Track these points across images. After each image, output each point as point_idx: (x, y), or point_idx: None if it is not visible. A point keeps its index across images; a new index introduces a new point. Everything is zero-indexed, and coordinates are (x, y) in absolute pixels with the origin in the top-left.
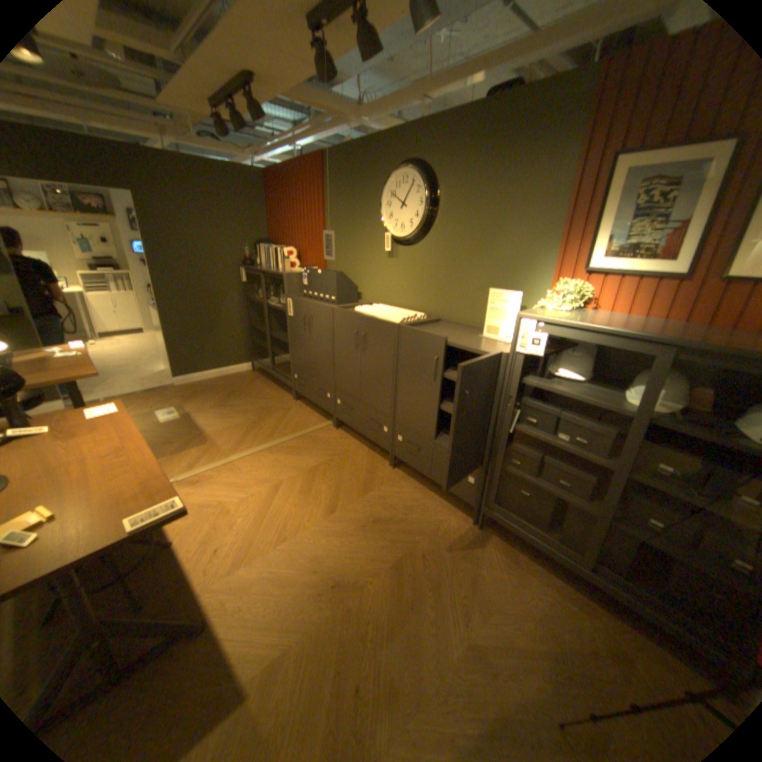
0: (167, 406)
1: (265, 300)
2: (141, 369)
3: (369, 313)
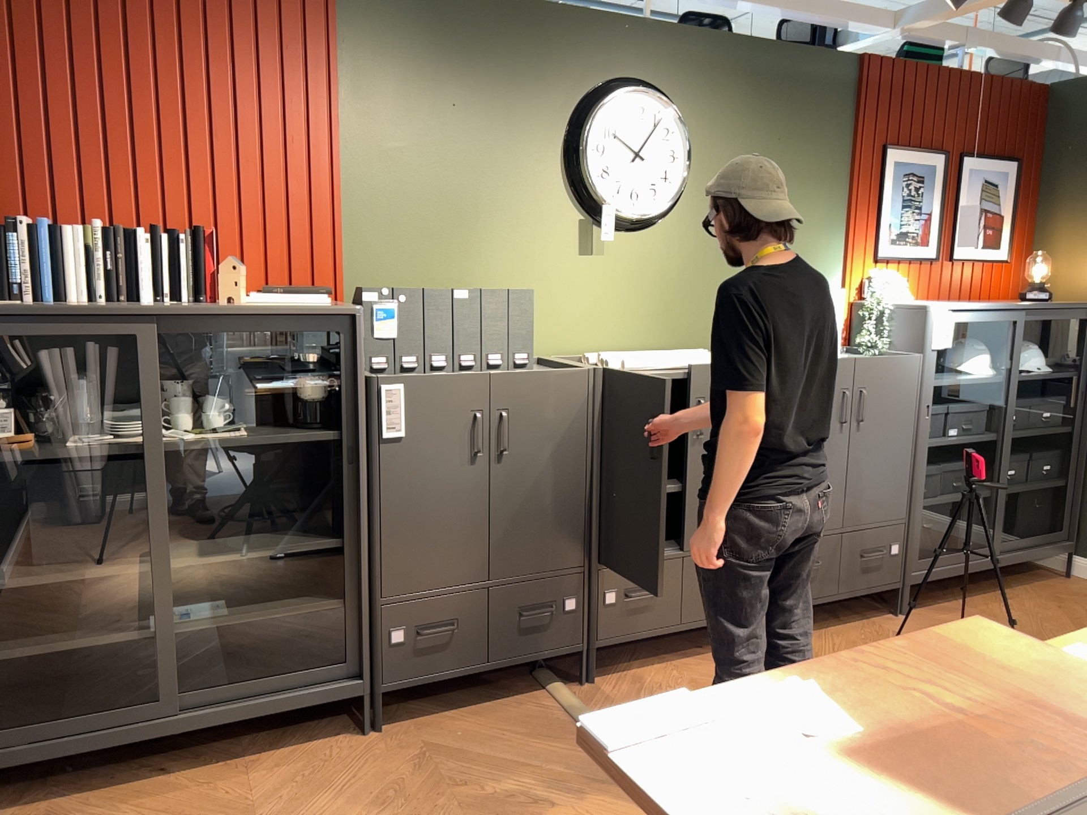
0: None
1: (71, 442)
2: None
3: (675, 362)
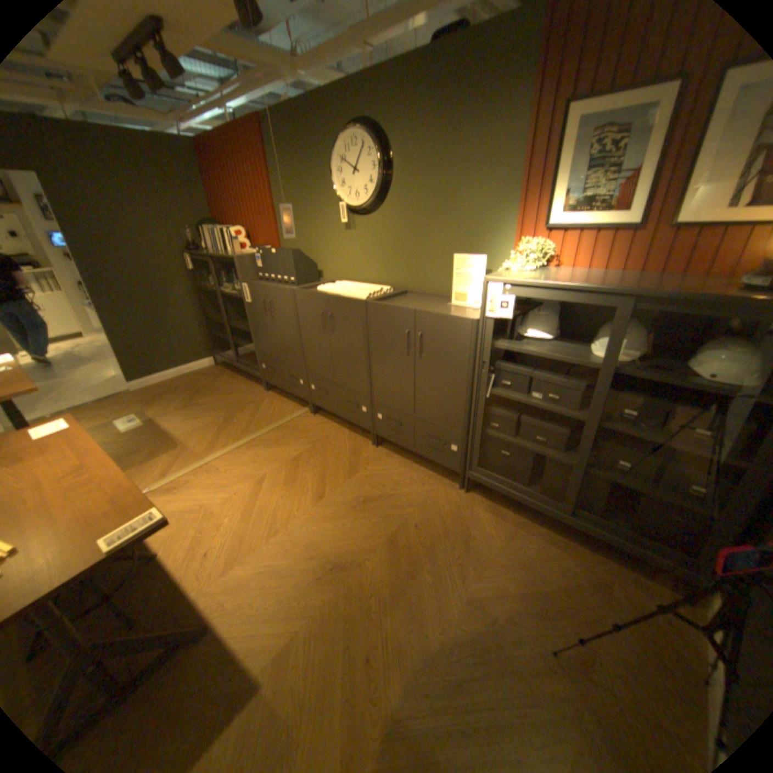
0: (126, 414)
1: (218, 288)
2: (89, 377)
3: (333, 292)
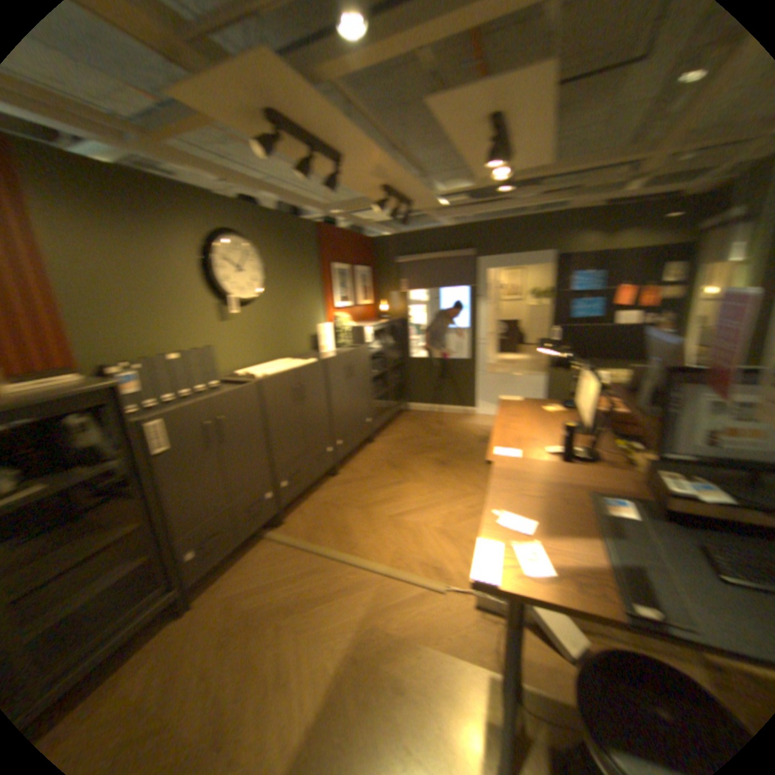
0: None
1: None
2: None
3: (289, 368)
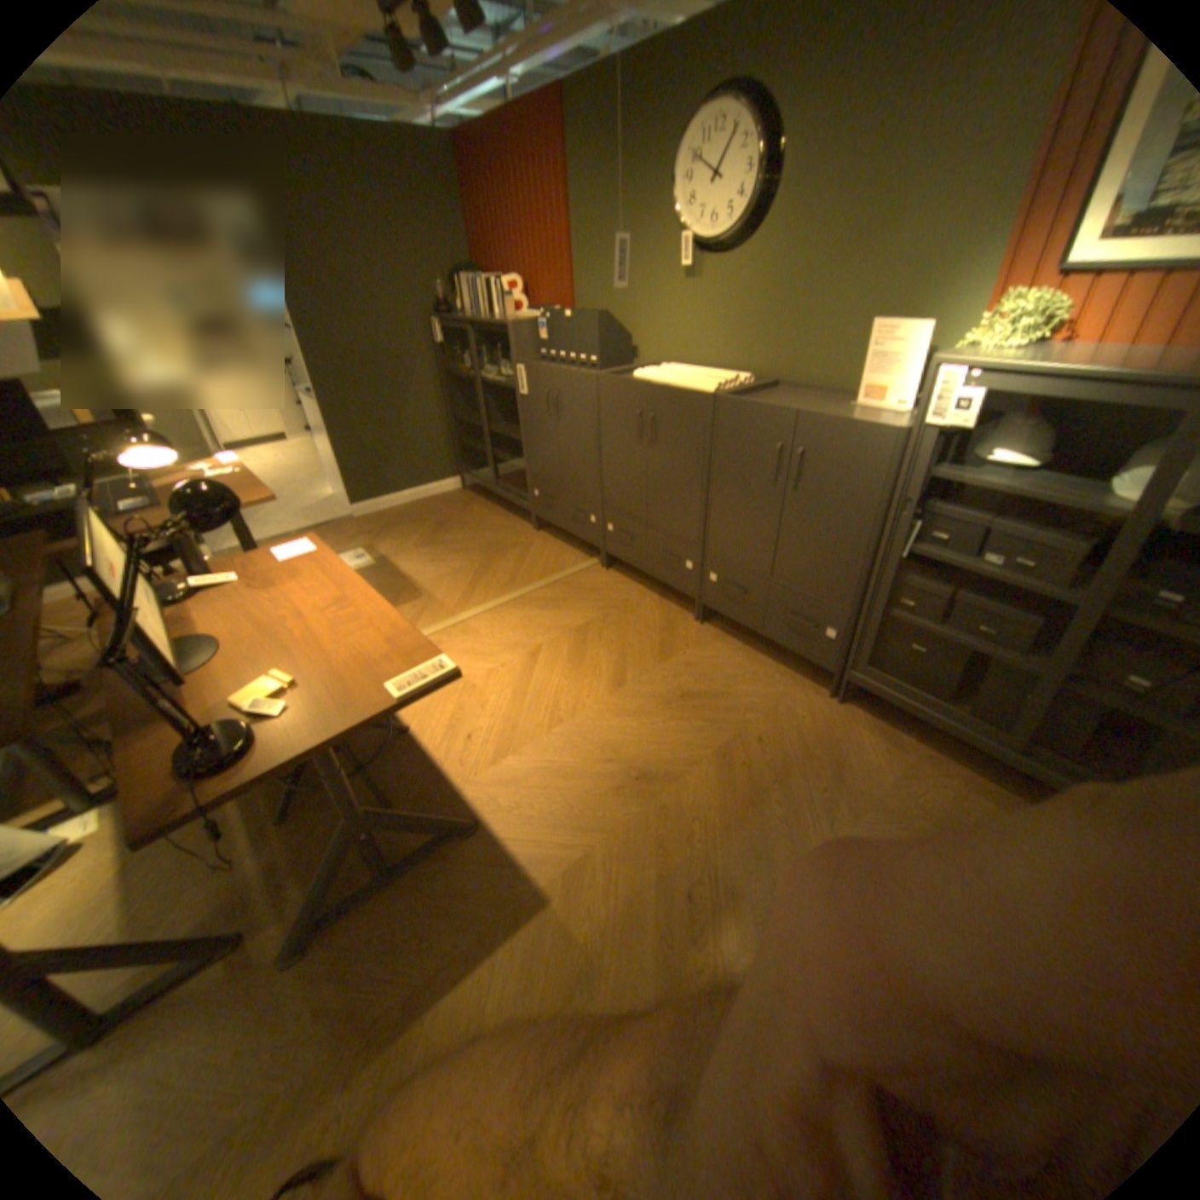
0: (359, 548)
1: (482, 372)
2: (307, 495)
3: (665, 378)
